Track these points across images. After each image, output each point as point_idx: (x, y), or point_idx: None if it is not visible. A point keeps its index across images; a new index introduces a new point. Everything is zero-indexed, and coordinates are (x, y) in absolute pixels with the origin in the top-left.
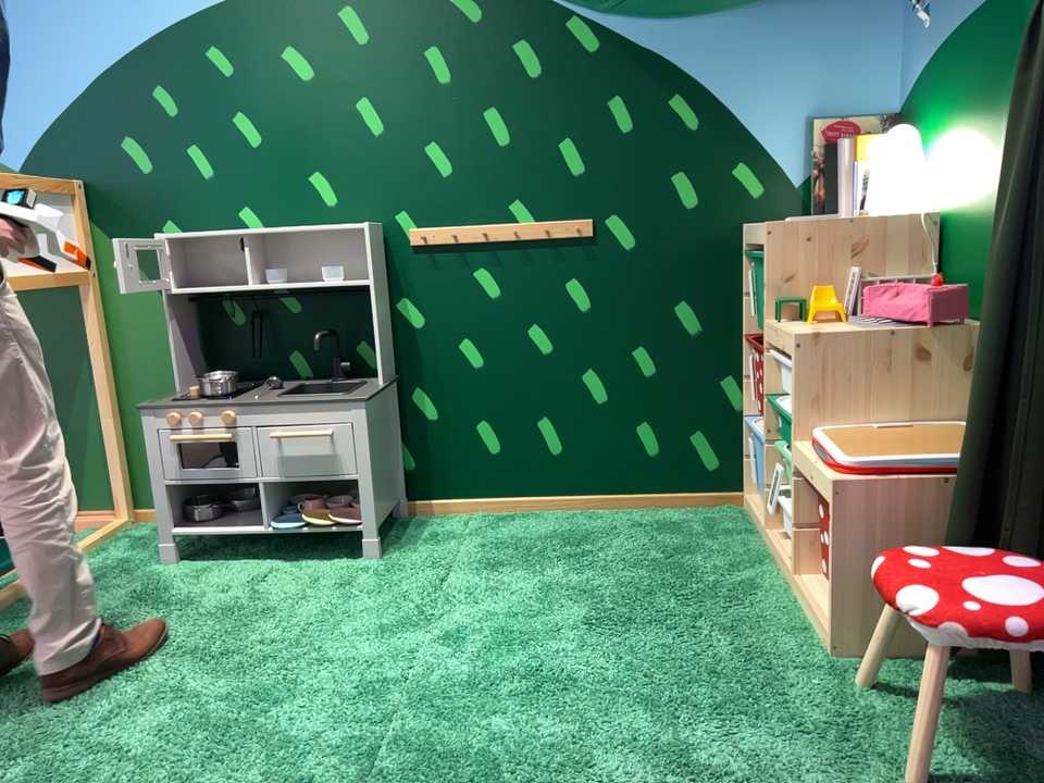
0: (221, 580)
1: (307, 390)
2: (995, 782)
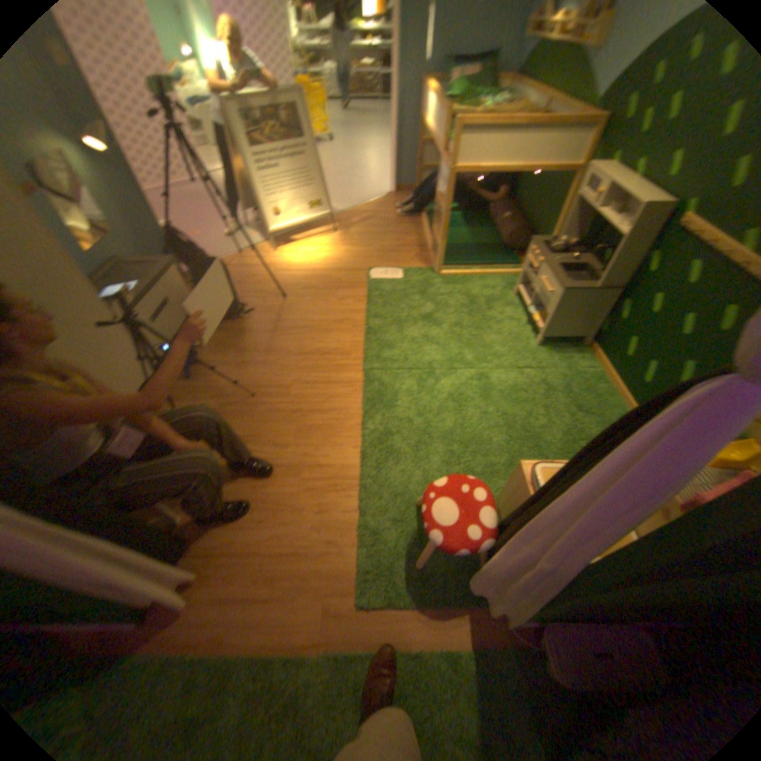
0: (507, 312)
1: (585, 269)
2: (420, 529)
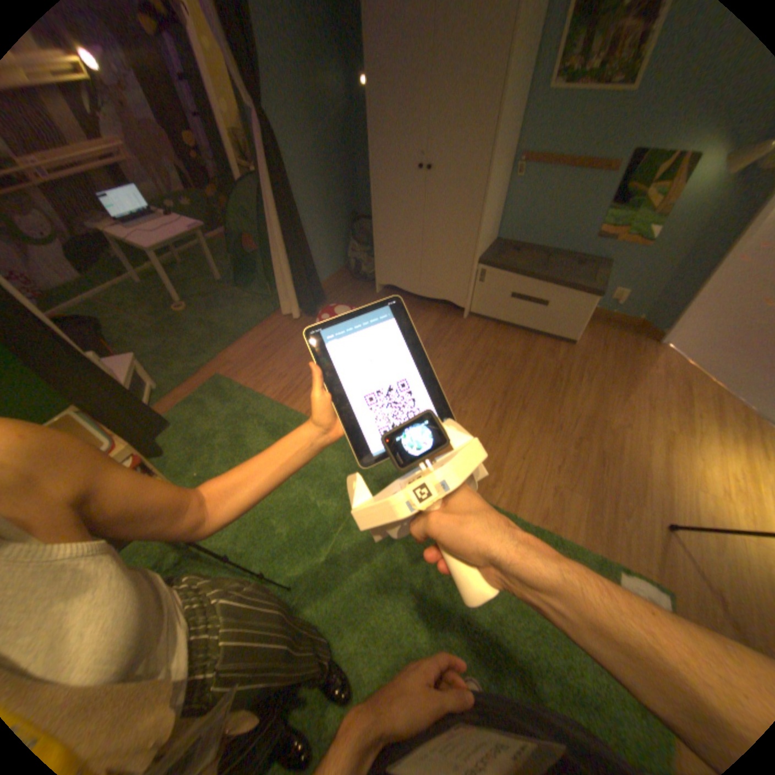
0: None
1: None
2: (211, 422)
